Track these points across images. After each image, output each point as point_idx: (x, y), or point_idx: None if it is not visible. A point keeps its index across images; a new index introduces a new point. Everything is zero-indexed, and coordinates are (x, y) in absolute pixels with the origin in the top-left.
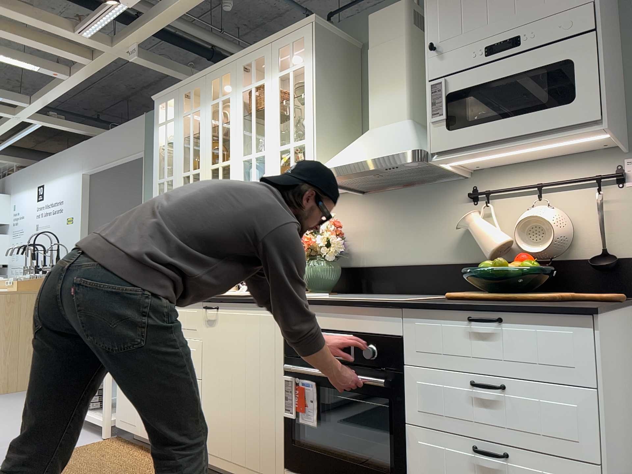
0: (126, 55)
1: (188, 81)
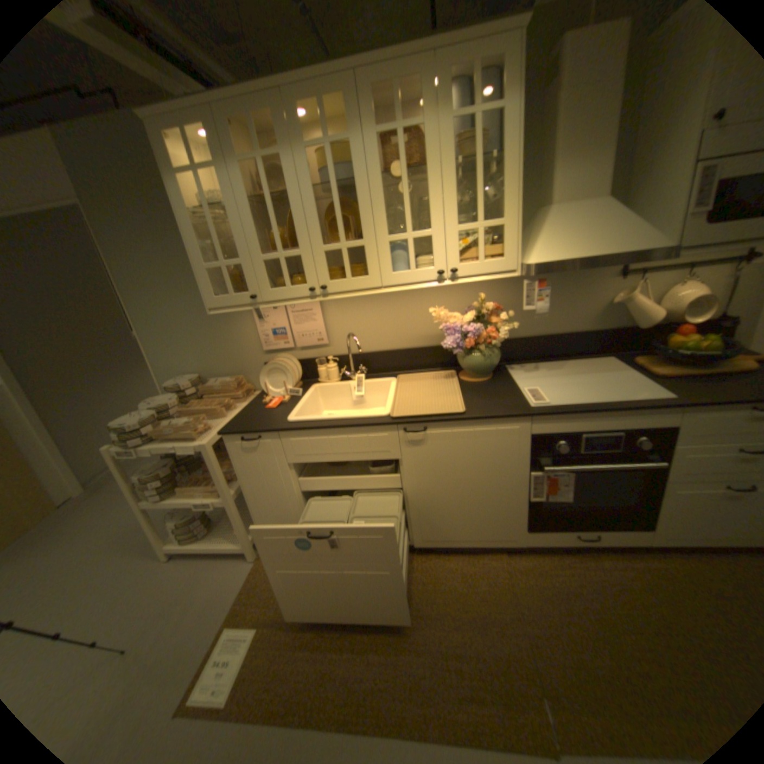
0: None
1: (234, 91)
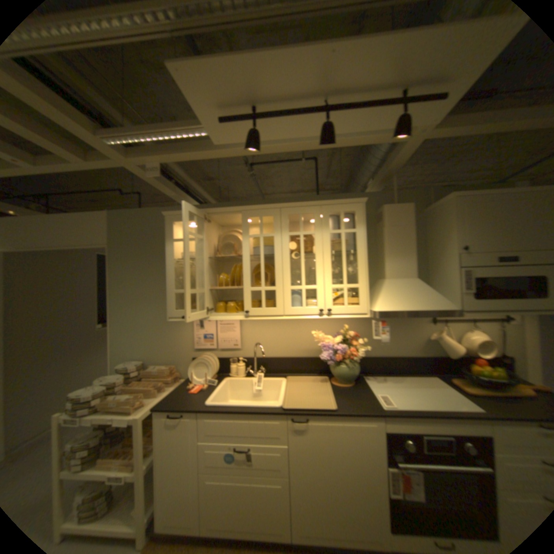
0: (135, 166)
1: (218, 210)
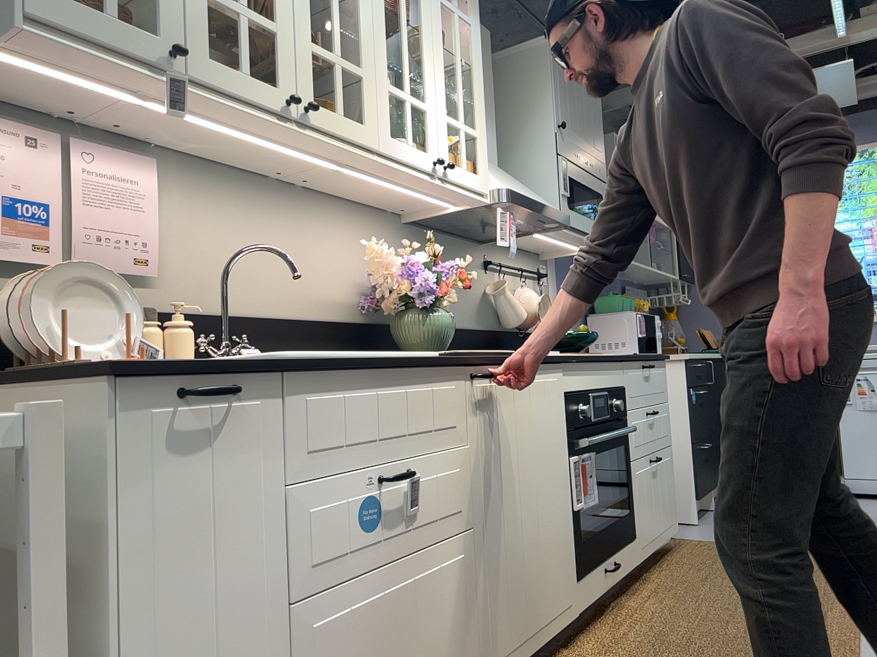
0: None
1: None
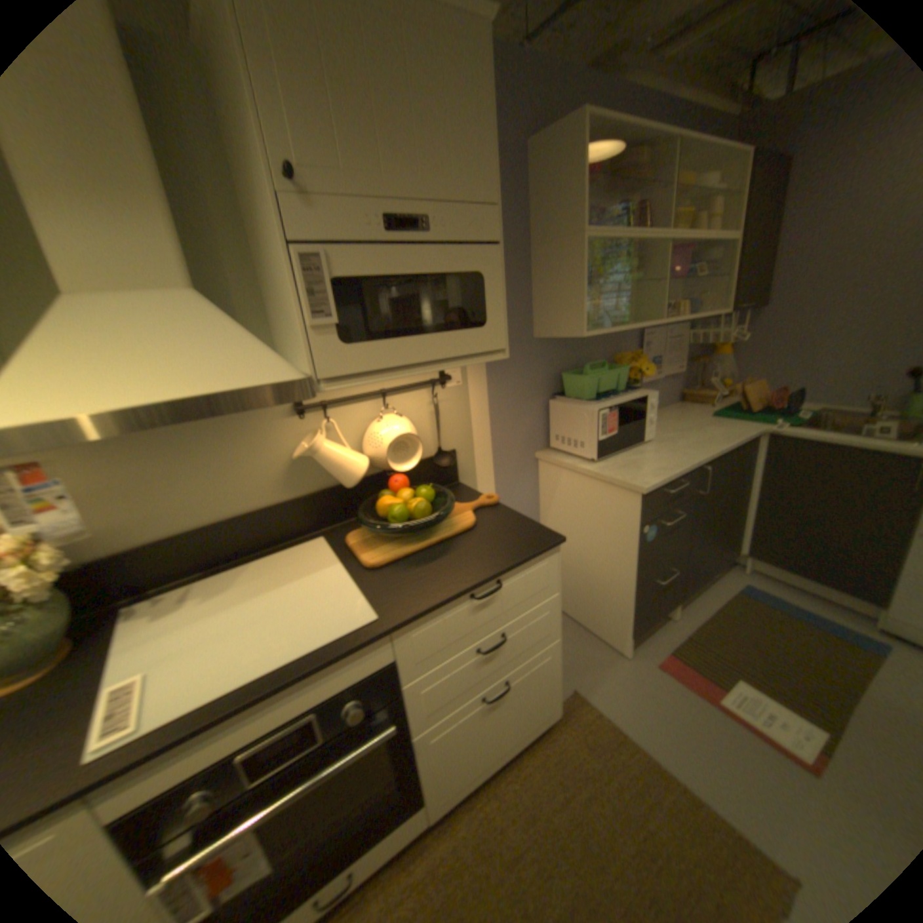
0: None
1: None
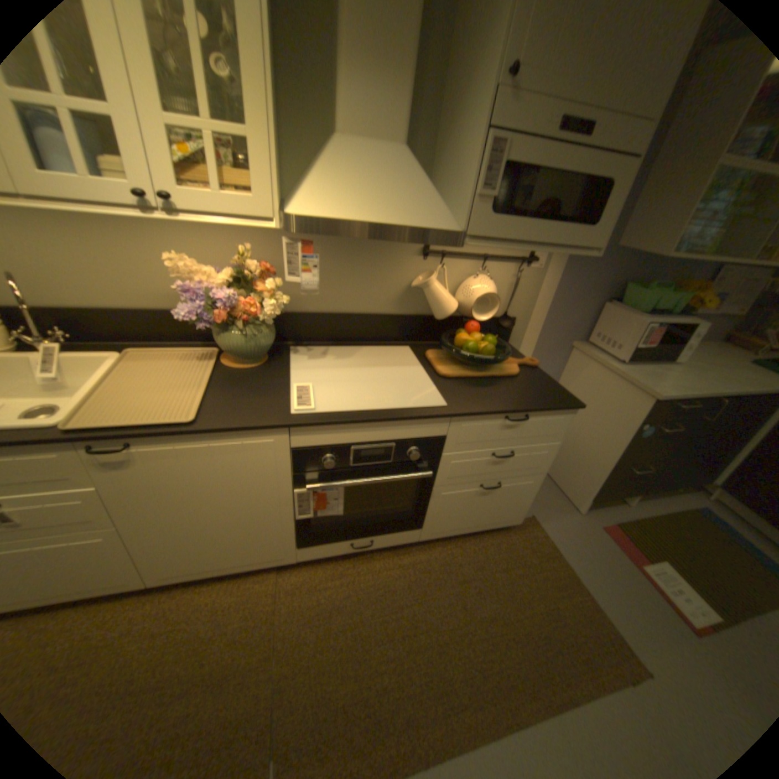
0: None
1: None
